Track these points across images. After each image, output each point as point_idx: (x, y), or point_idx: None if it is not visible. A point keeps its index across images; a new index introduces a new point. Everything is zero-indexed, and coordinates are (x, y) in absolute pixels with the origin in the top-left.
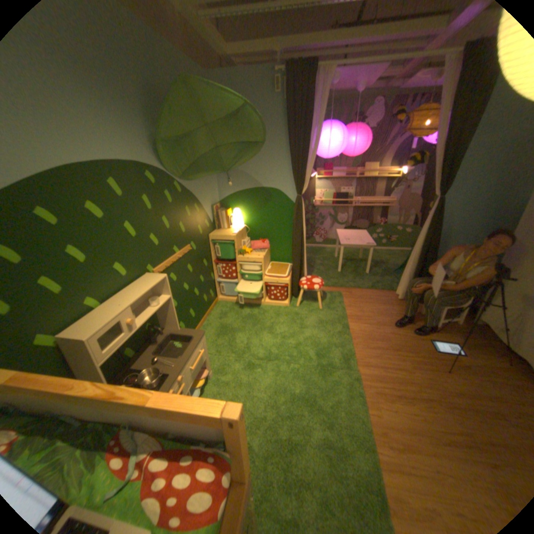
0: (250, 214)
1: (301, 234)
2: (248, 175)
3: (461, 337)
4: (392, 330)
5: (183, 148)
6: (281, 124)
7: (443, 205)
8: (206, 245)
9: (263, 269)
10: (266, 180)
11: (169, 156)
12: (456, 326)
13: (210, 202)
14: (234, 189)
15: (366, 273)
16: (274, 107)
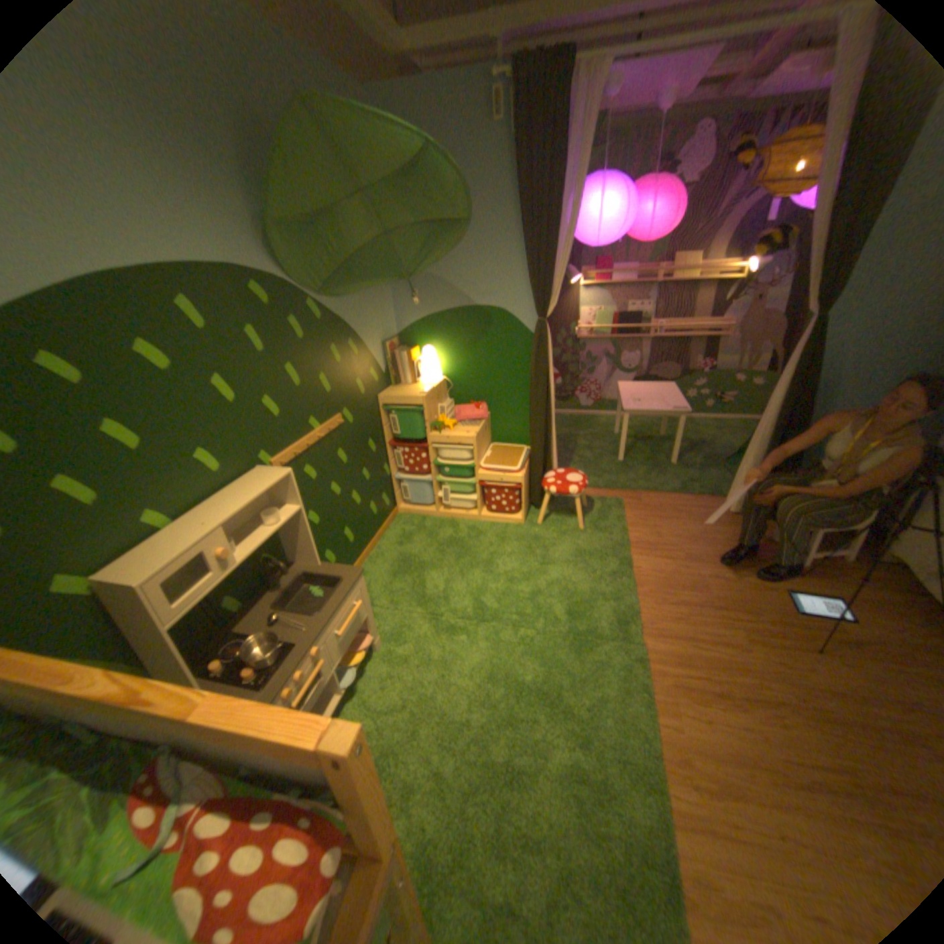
0: (453, 356)
1: (546, 393)
2: (447, 285)
3: (849, 587)
4: (715, 570)
5: (320, 237)
6: (506, 184)
7: (824, 331)
8: (374, 414)
9: (477, 456)
10: (480, 292)
11: (293, 253)
12: (841, 566)
13: (379, 337)
14: (423, 311)
15: (670, 463)
16: (492, 152)
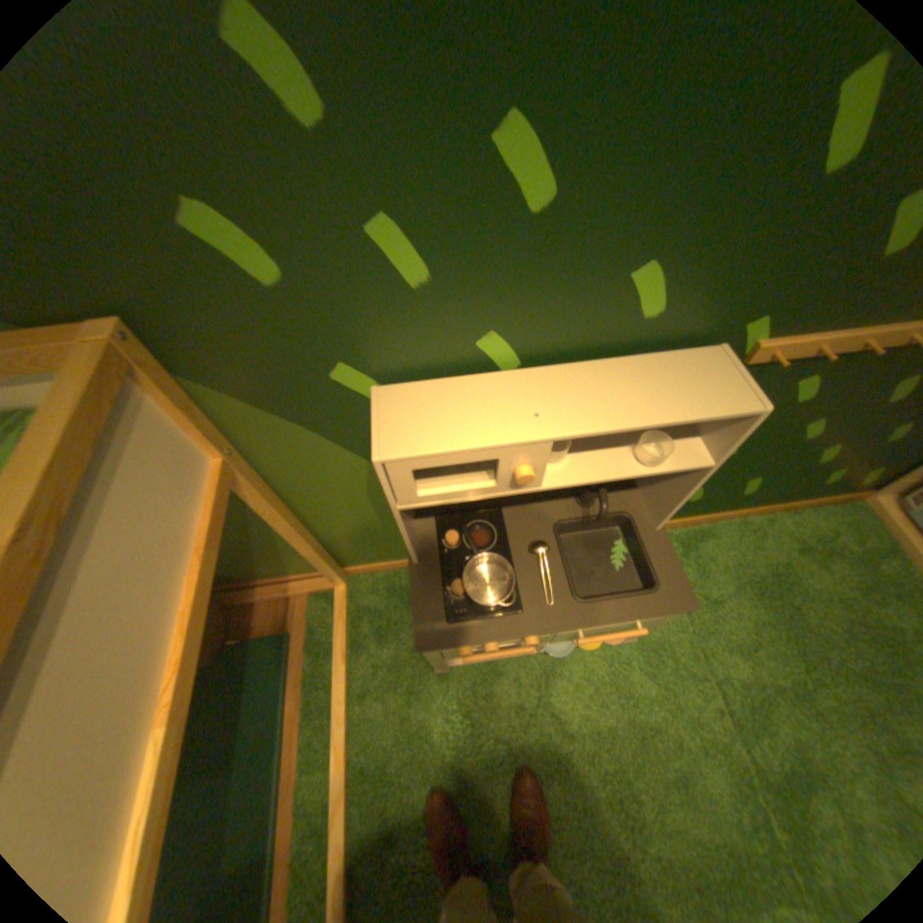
0: None
1: None
2: None
3: None
4: None
5: None
6: None
7: None
8: None
9: None
10: None
11: None
12: None
13: None
14: None
15: None
16: None
